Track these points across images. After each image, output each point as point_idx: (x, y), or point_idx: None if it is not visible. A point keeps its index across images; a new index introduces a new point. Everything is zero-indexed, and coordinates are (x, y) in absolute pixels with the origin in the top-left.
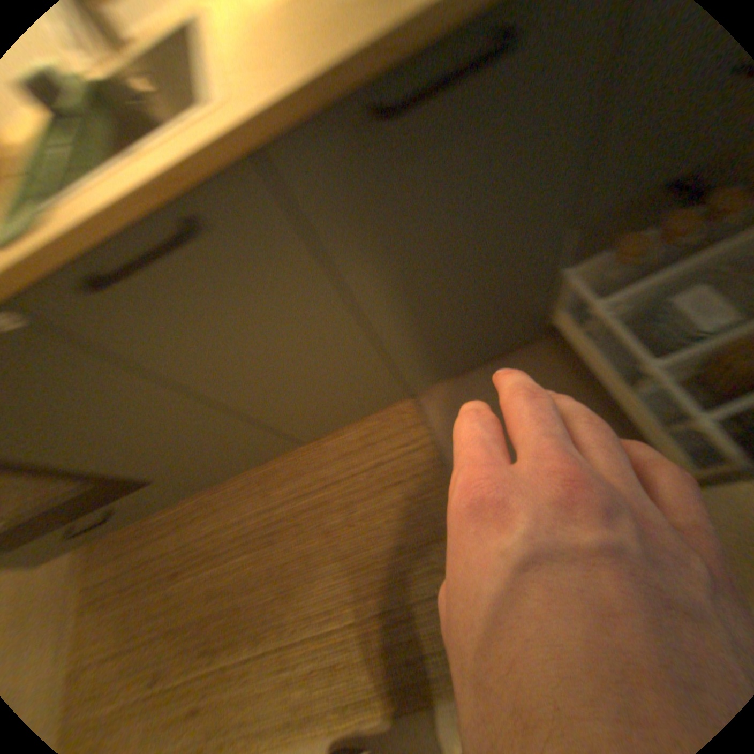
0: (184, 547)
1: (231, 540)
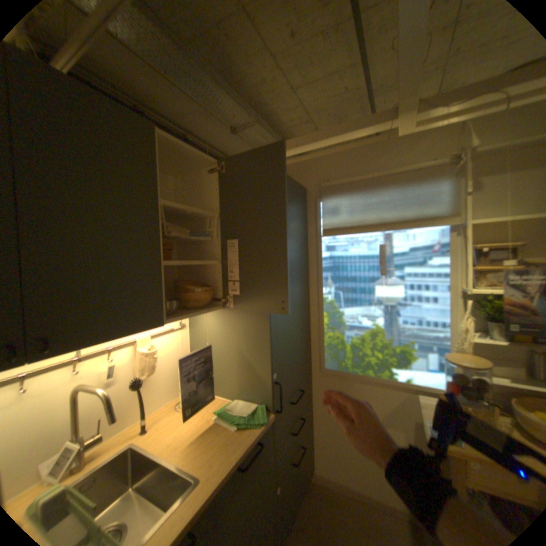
0: None
1: None
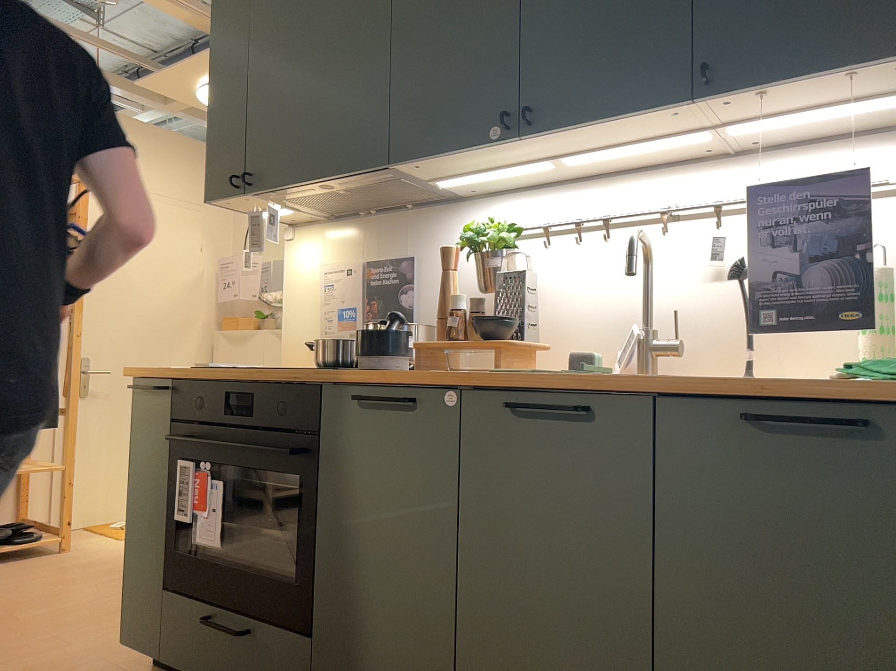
0: None
1: None
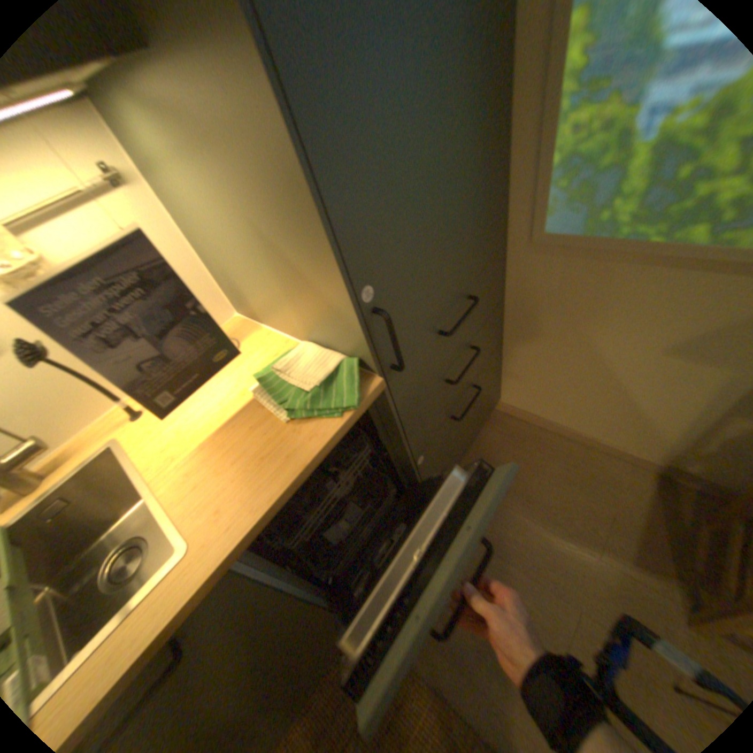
0: None
1: None
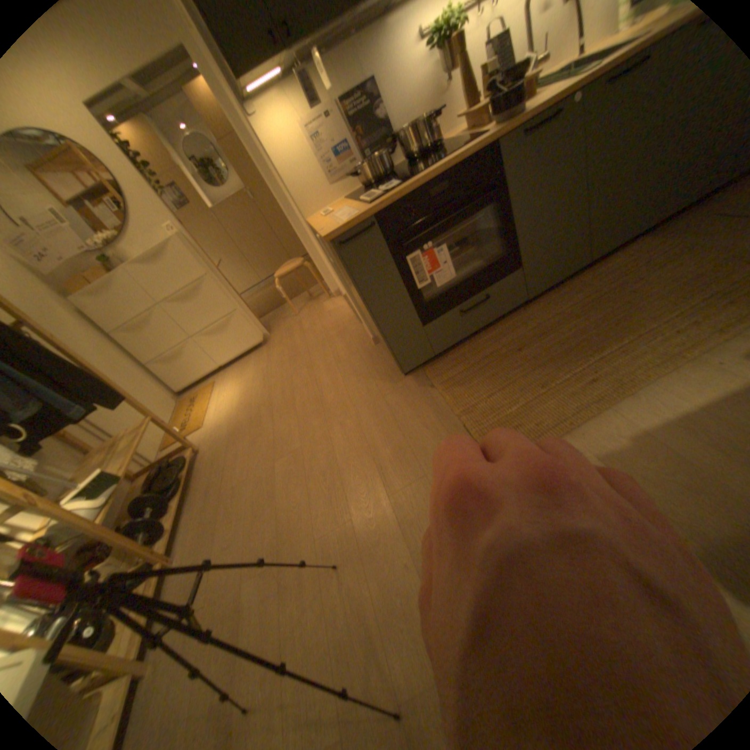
0: (520, 336)
1: (557, 320)
